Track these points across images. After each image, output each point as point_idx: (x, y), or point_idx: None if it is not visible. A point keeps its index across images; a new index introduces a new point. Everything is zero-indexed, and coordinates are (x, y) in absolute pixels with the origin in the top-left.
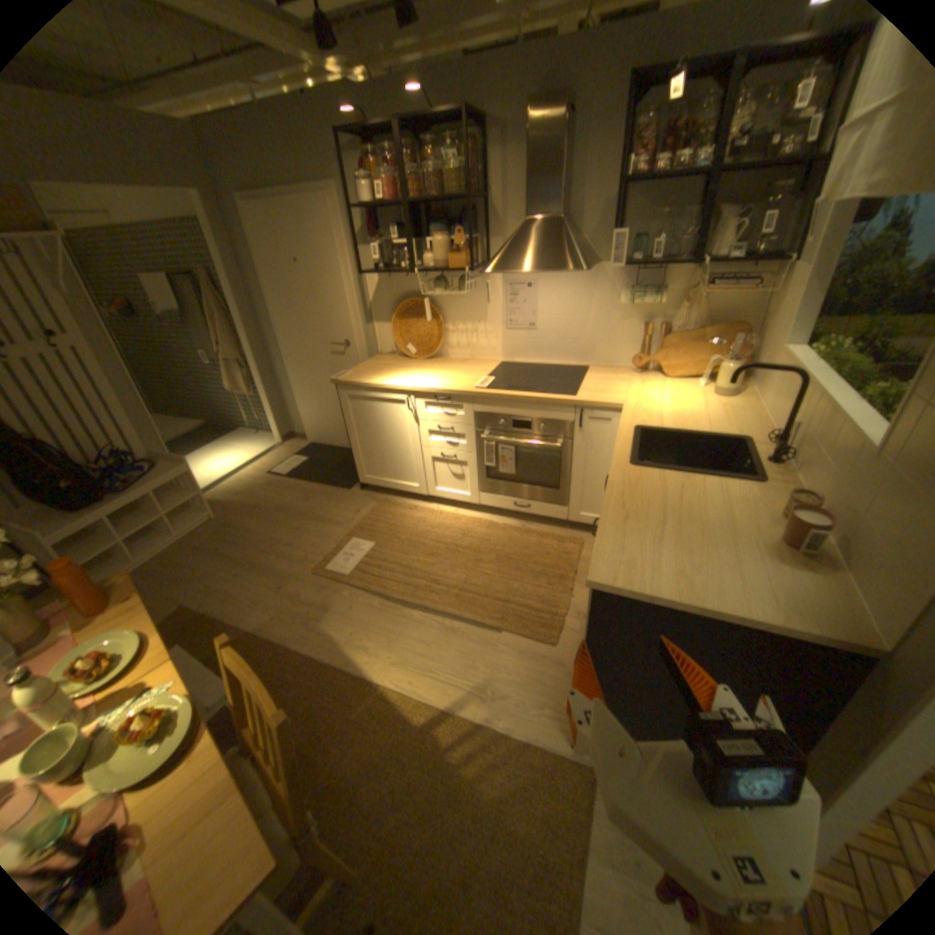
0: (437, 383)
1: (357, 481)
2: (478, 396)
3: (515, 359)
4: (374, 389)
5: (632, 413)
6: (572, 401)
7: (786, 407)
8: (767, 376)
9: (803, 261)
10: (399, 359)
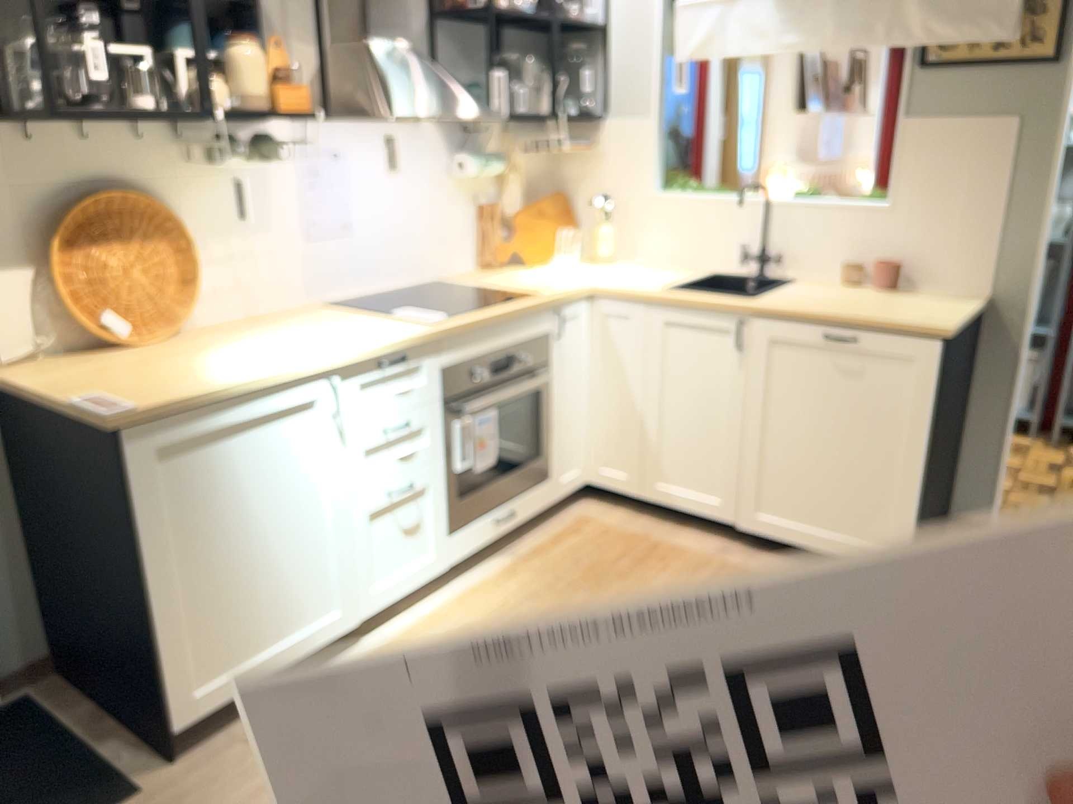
0: (351, 340)
1: (110, 772)
2: (453, 329)
3: (328, 296)
4: (247, 393)
5: (621, 286)
6: (553, 297)
7: (707, 240)
8: (627, 234)
9: (623, 117)
10: (90, 357)
